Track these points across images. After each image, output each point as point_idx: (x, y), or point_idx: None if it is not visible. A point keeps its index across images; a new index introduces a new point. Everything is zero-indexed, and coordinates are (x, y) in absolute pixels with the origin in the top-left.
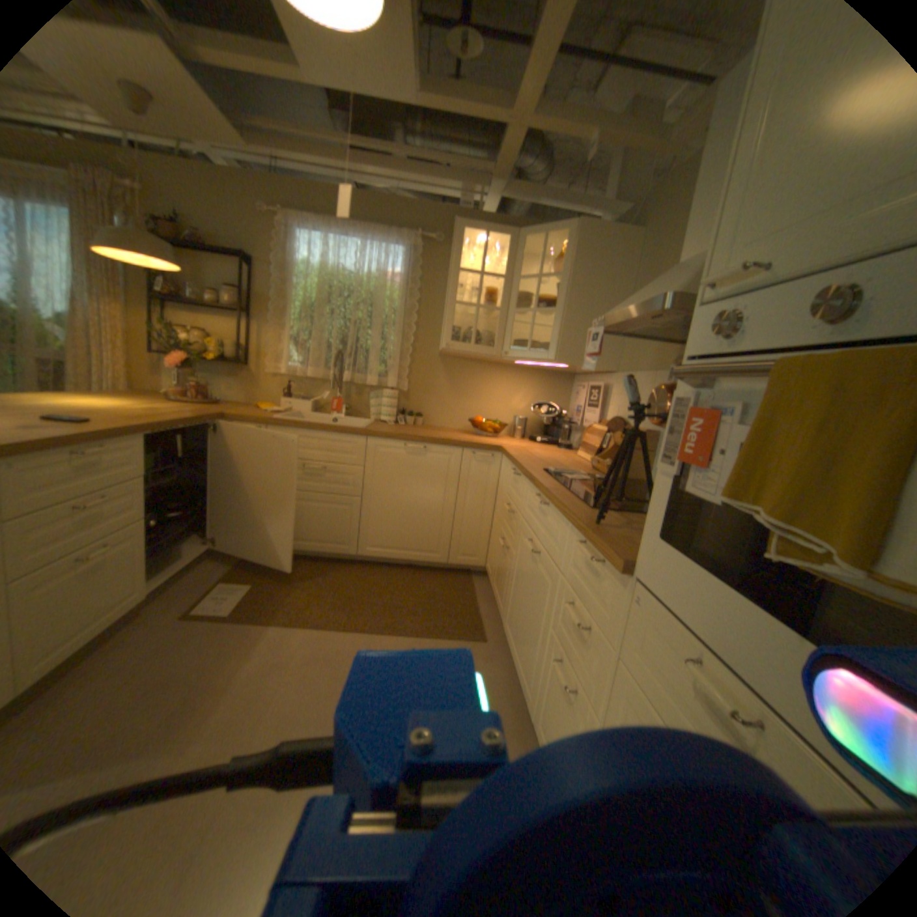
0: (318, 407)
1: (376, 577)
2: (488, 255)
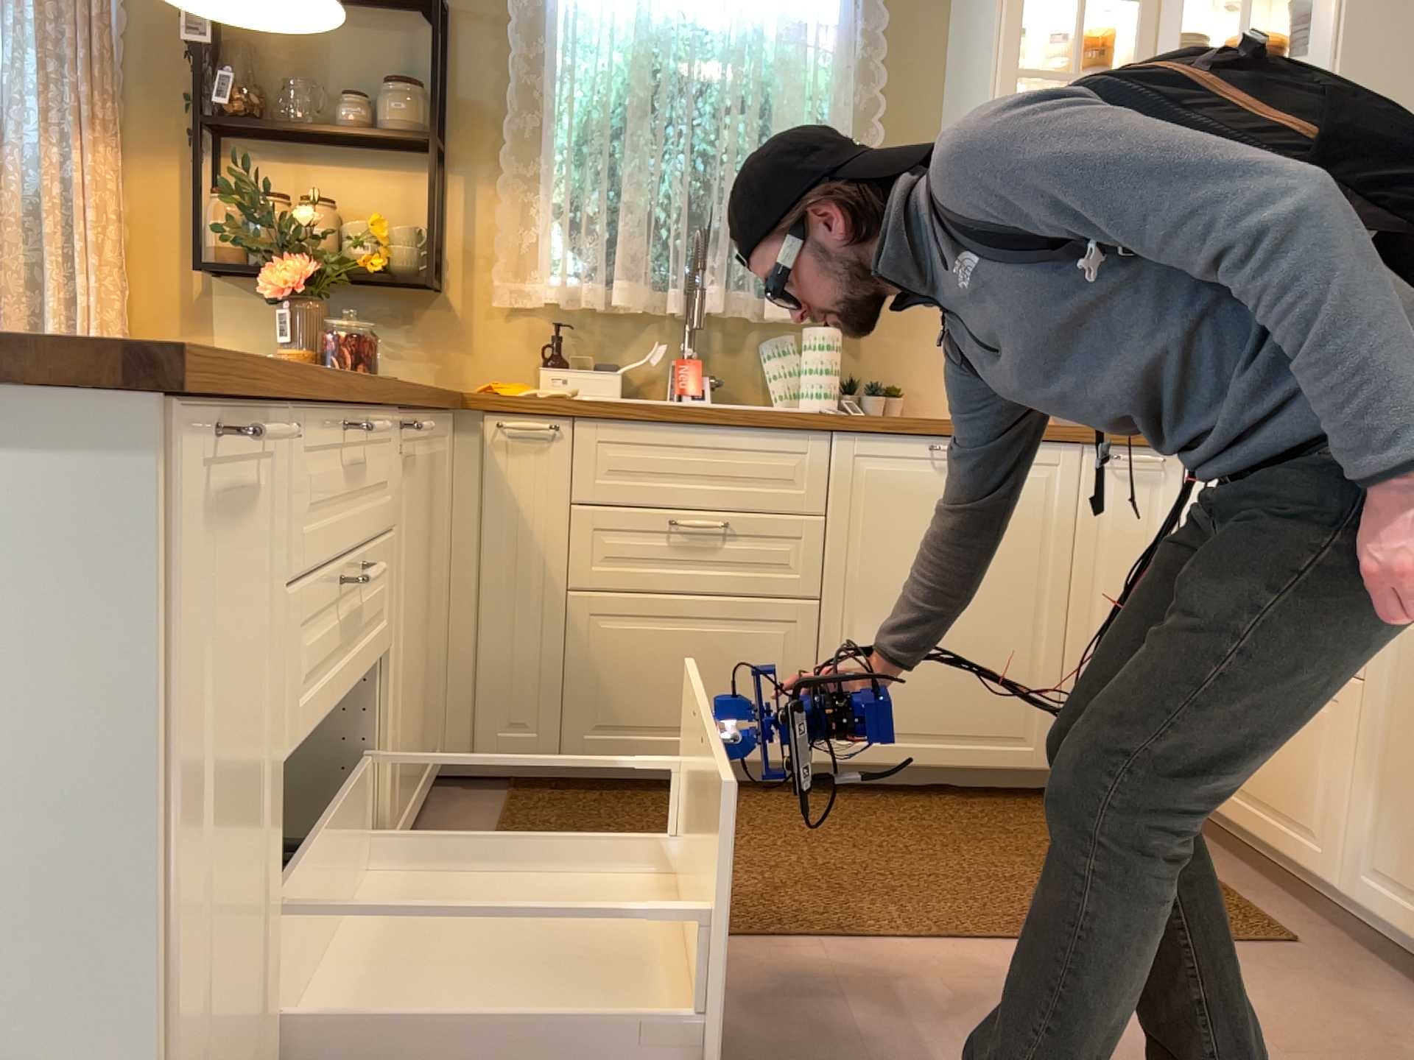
0: (626, 388)
1: (882, 817)
2: None
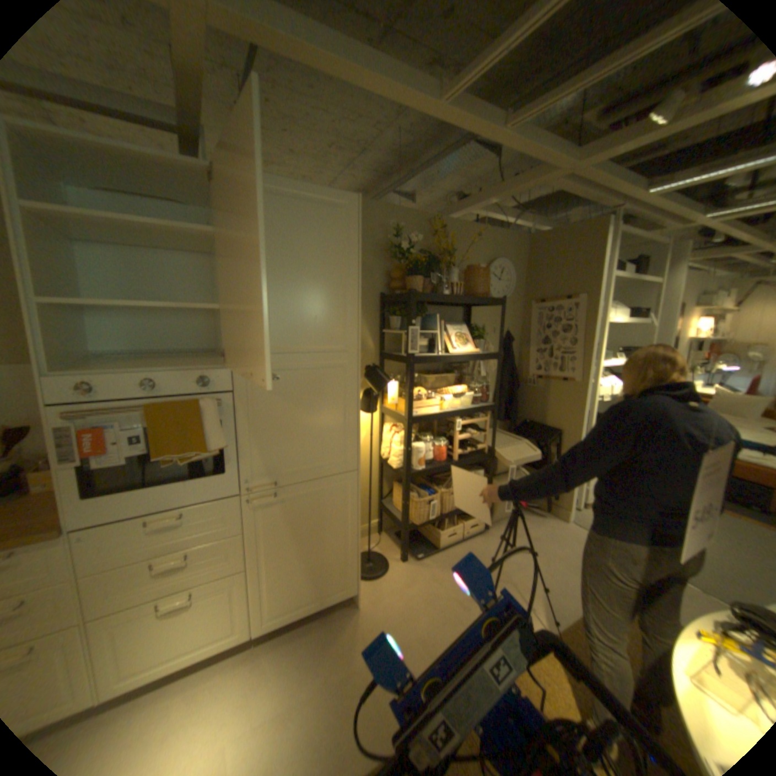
0: None
1: None
2: None
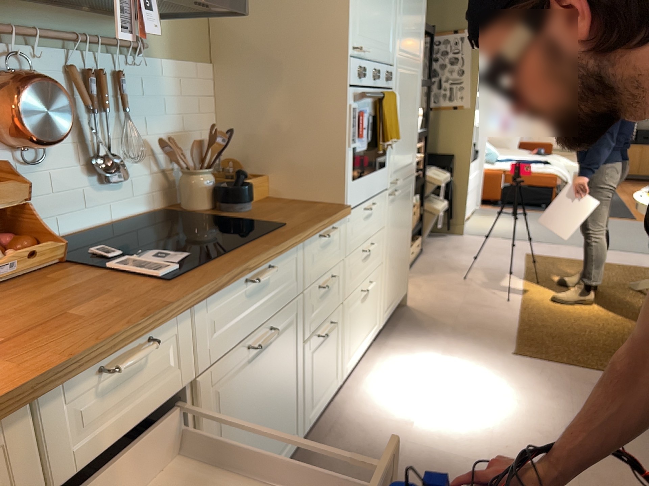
0: None
1: None
2: None
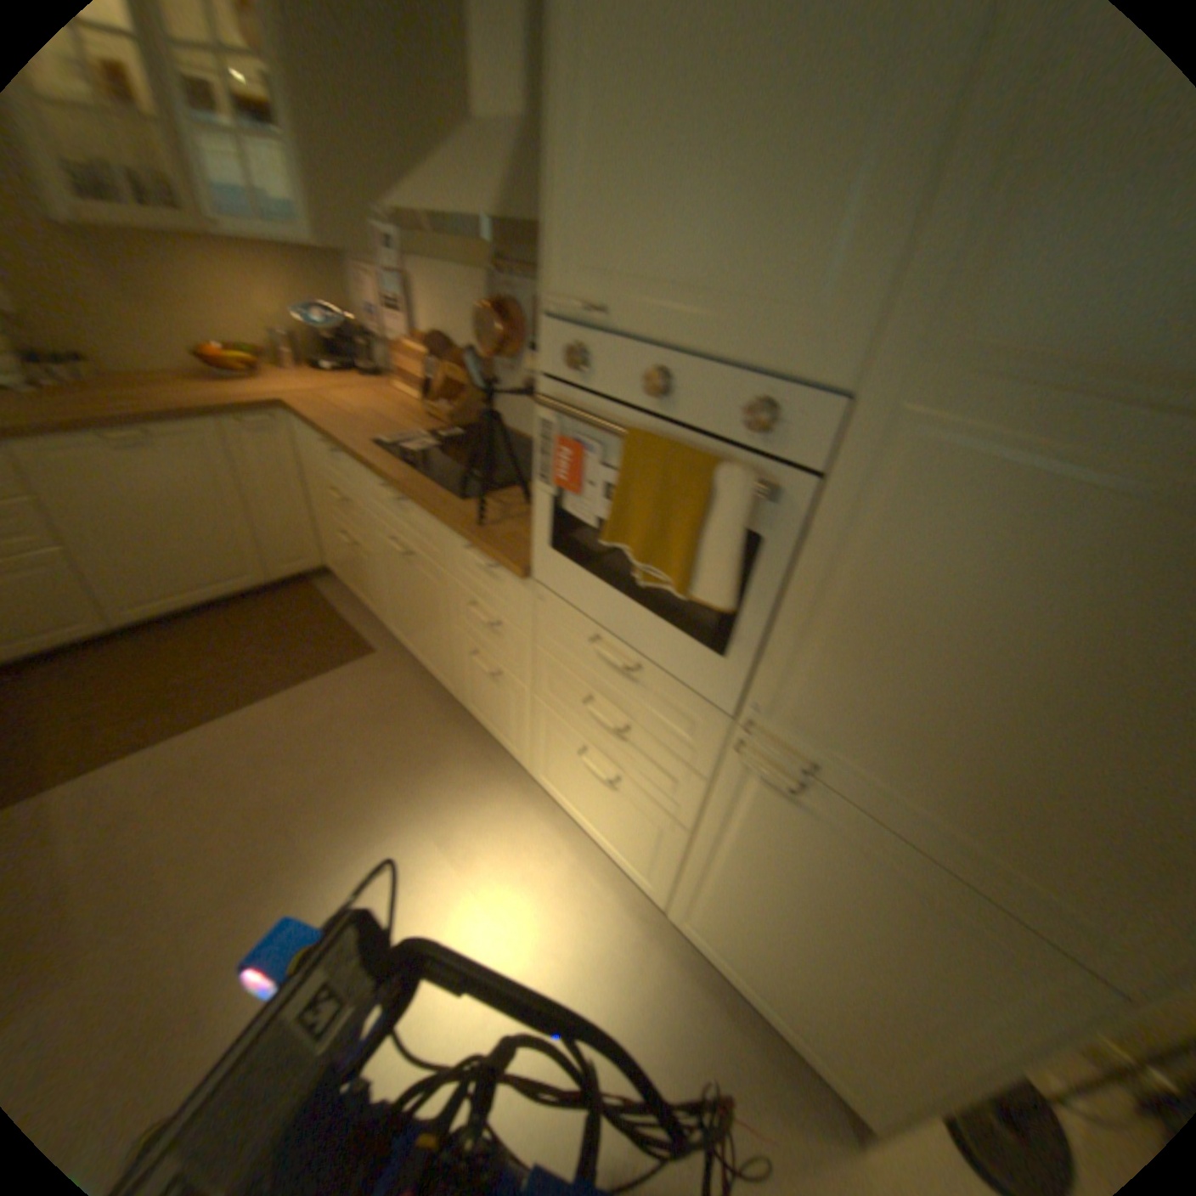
0: None
1: (174, 645)
2: None
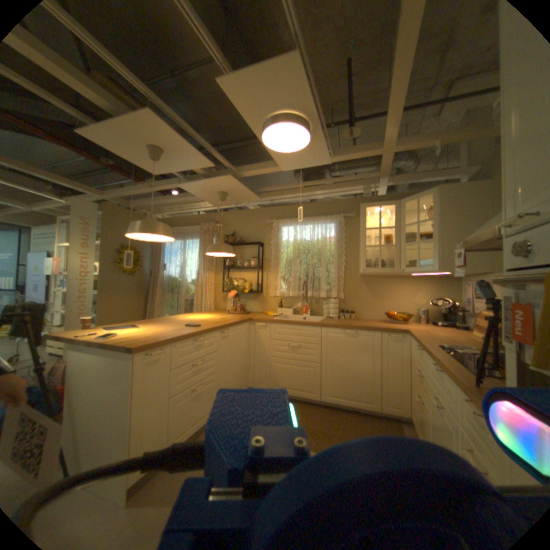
0: (295, 311)
1: (333, 418)
2: (383, 217)
